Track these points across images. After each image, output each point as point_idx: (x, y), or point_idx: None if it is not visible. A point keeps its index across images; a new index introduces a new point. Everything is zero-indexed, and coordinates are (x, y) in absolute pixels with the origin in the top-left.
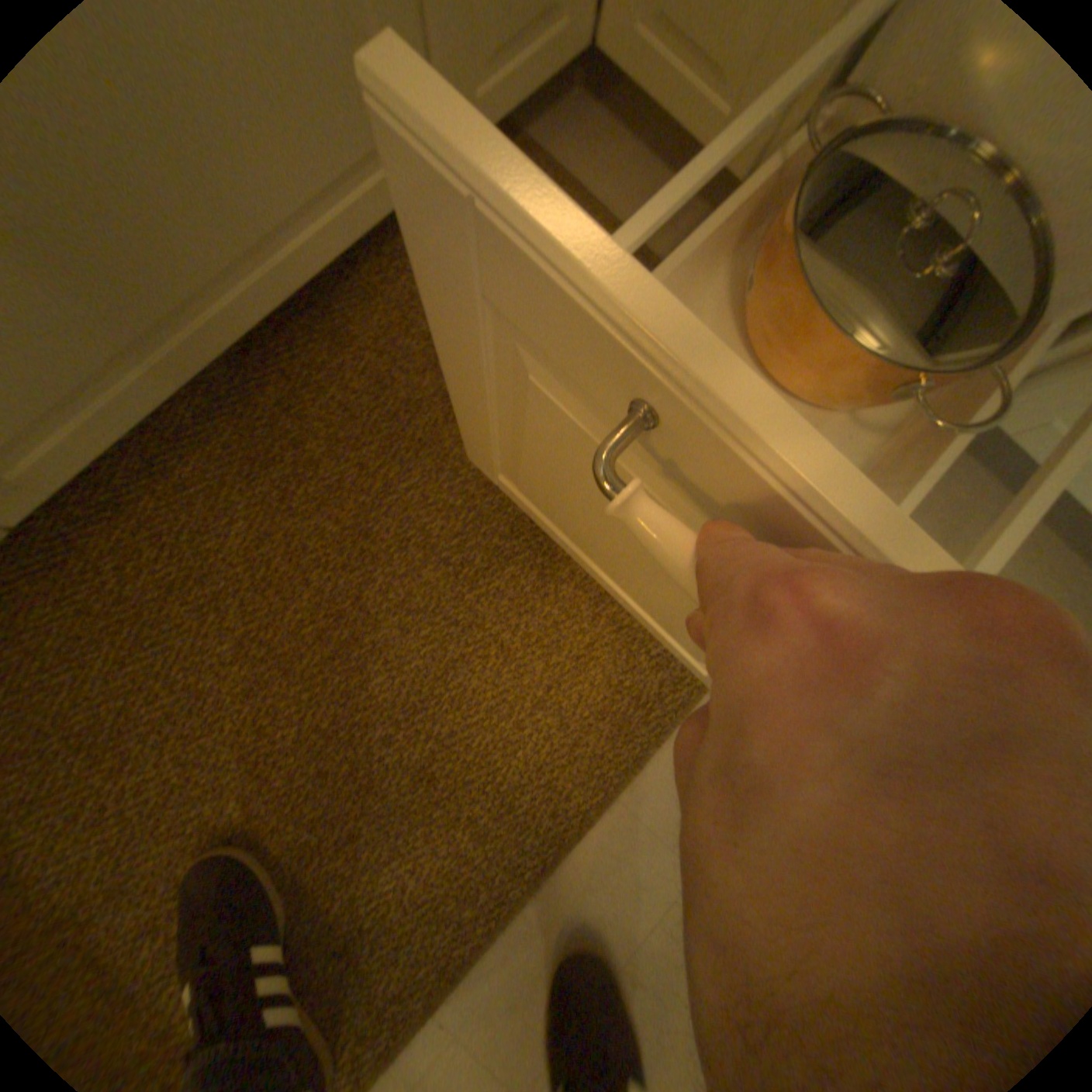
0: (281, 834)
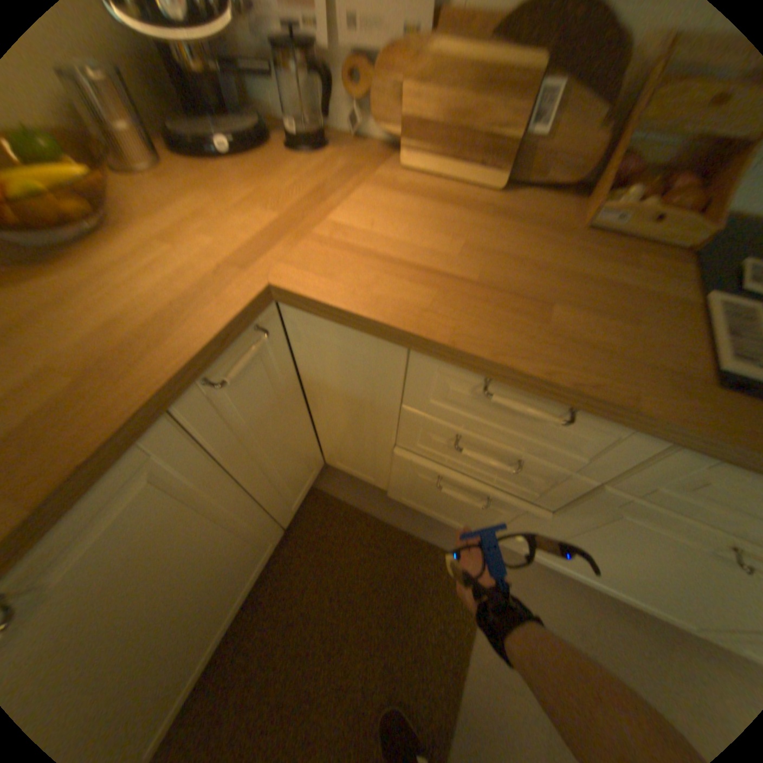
0: None
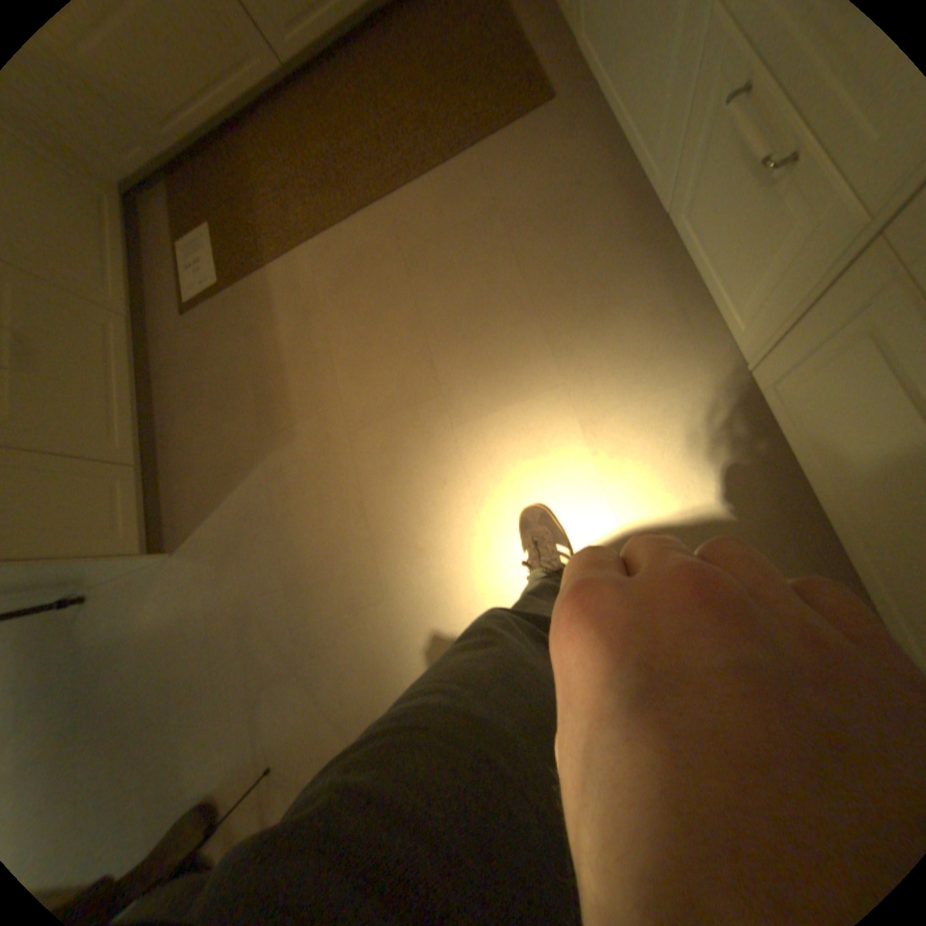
0: (301, 180)
